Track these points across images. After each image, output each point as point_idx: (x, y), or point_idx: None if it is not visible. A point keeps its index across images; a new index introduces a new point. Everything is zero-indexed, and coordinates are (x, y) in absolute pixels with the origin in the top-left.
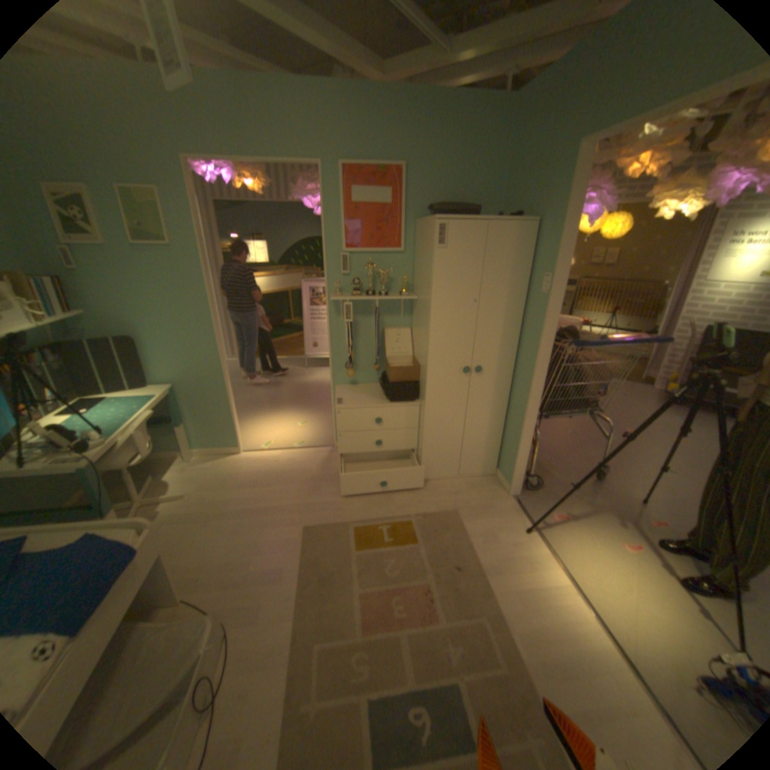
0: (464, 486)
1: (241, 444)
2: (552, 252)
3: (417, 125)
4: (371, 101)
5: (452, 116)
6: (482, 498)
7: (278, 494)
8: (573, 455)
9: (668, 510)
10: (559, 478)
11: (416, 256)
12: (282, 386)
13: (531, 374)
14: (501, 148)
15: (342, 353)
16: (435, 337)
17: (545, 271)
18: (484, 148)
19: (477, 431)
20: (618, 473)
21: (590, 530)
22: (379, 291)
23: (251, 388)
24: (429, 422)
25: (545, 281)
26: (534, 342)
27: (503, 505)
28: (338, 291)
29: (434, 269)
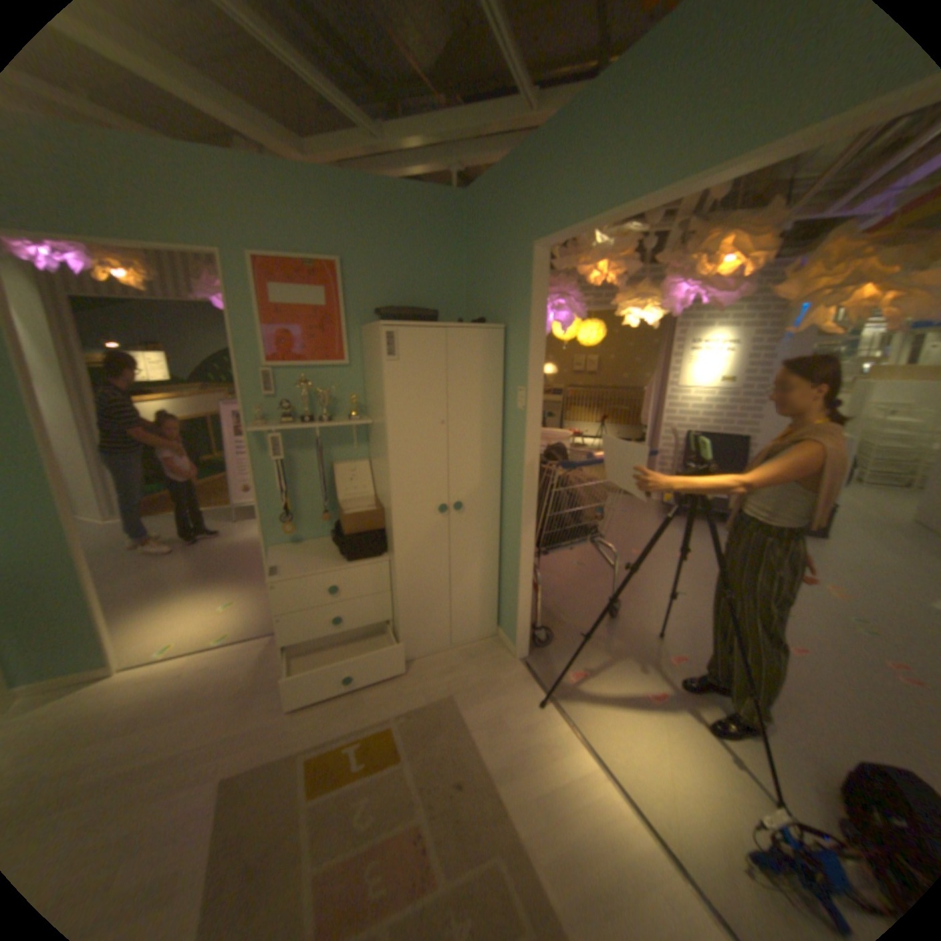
0: (460, 658)
1: (117, 659)
2: (523, 363)
3: (352, 215)
4: (287, 182)
5: (394, 209)
6: (483, 671)
7: (179, 732)
8: (582, 592)
9: (685, 641)
10: (571, 624)
11: (368, 370)
12: (196, 553)
13: (520, 506)
14: (456, 248)
15: (277, 502)
16: (400, 471)
17: (519, 384)
18: (436, 246)
19: (468, 583)
20: (631, 605)
21: (611, 685)
22: (322, 415)
23: (144, 563)
24: (405, 581)
25: (521, 396)
26: (519, 467)
27: (510, 675)
28: (261, 418)
29: (387, 386)
